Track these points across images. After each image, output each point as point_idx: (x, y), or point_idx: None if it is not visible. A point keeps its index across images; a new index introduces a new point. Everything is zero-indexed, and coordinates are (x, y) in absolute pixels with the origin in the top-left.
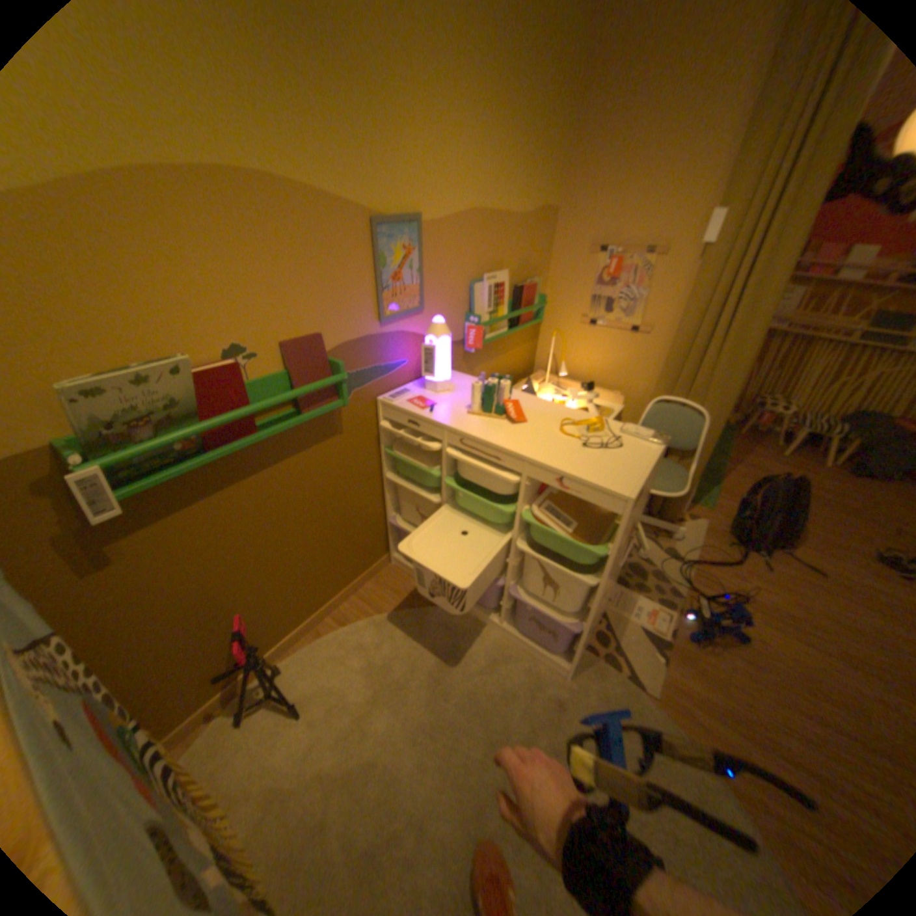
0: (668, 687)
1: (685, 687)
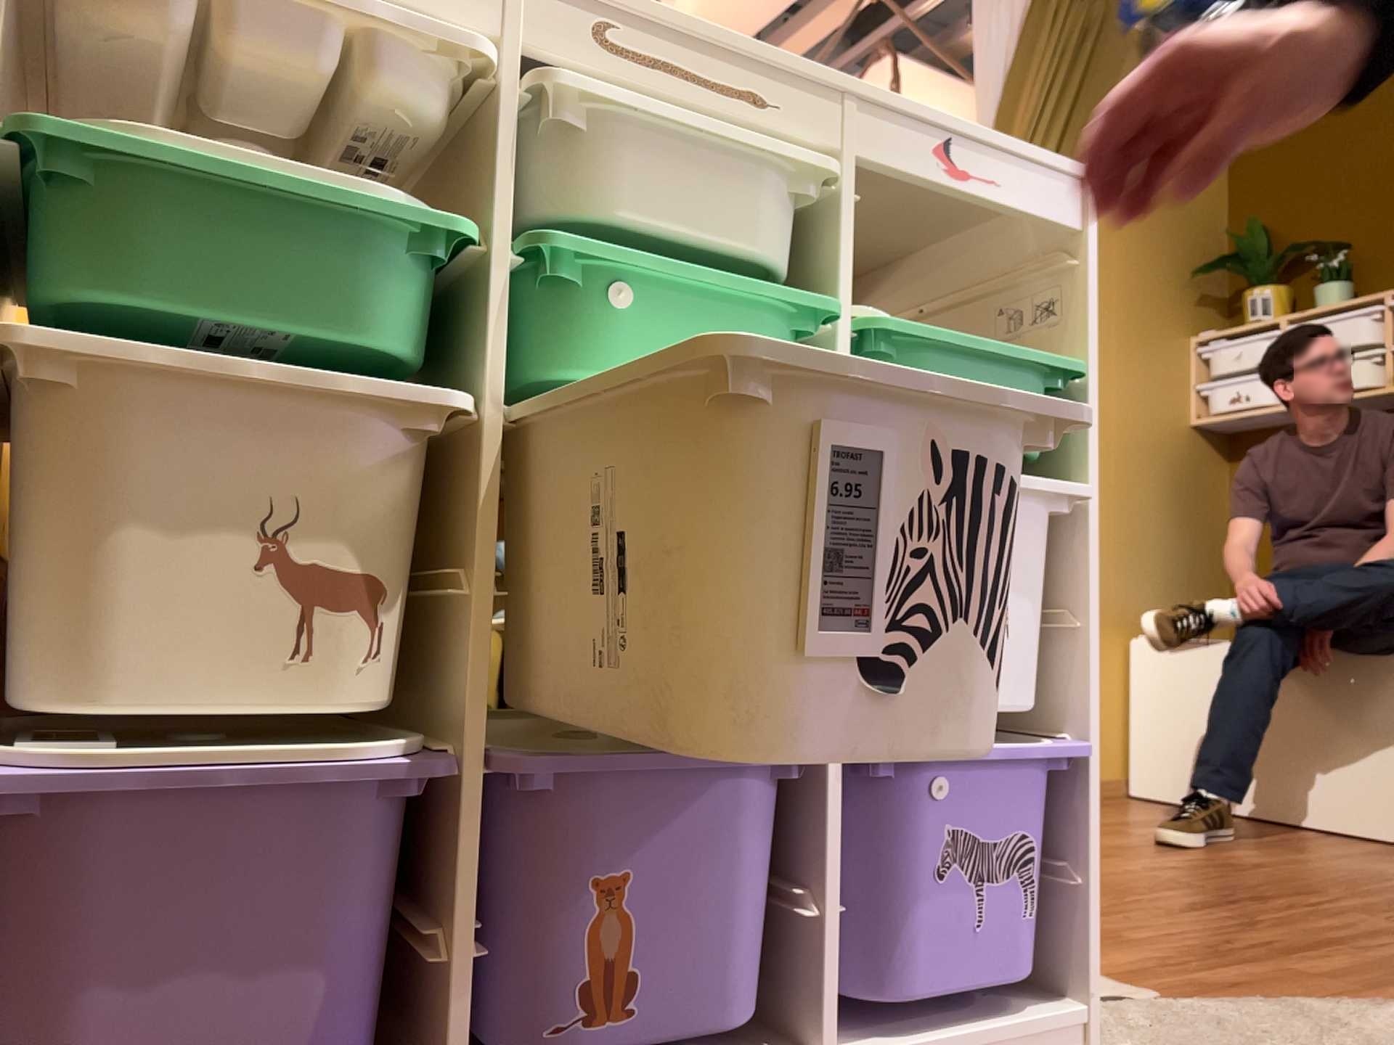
0: (1117, 972)
1: (1118, 959)
